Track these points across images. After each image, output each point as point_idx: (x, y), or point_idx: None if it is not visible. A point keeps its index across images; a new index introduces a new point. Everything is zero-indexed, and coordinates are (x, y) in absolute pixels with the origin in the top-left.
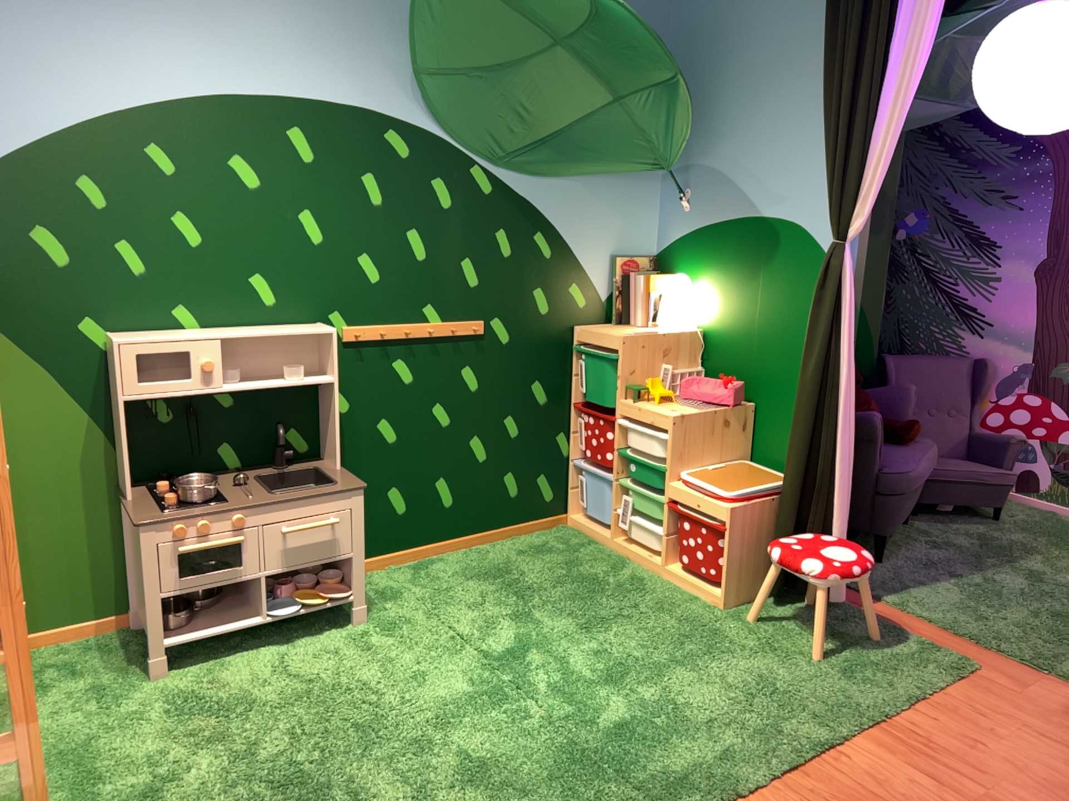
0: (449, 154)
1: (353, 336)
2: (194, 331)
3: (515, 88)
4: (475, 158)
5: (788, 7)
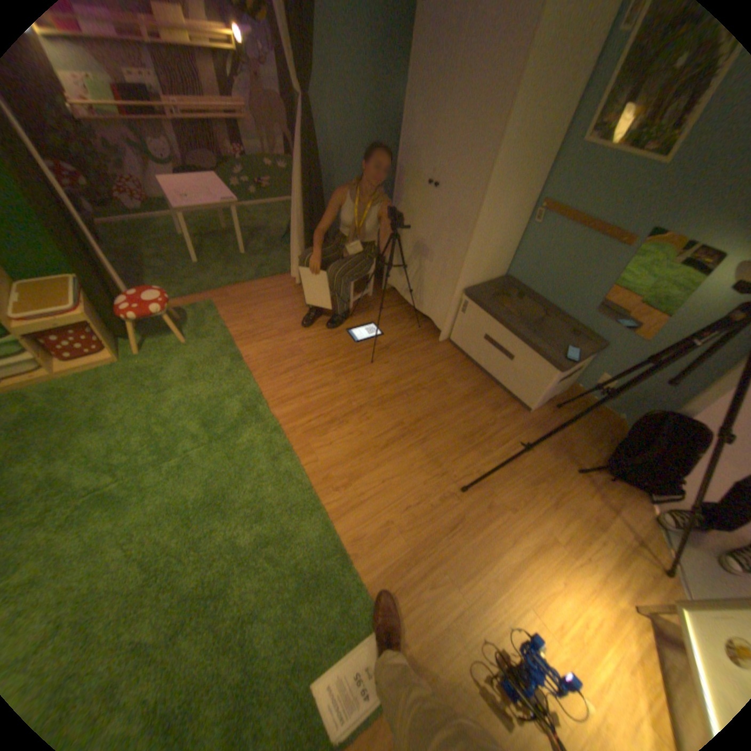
0: None
1: None
2: None
3: None
4: None
5: None
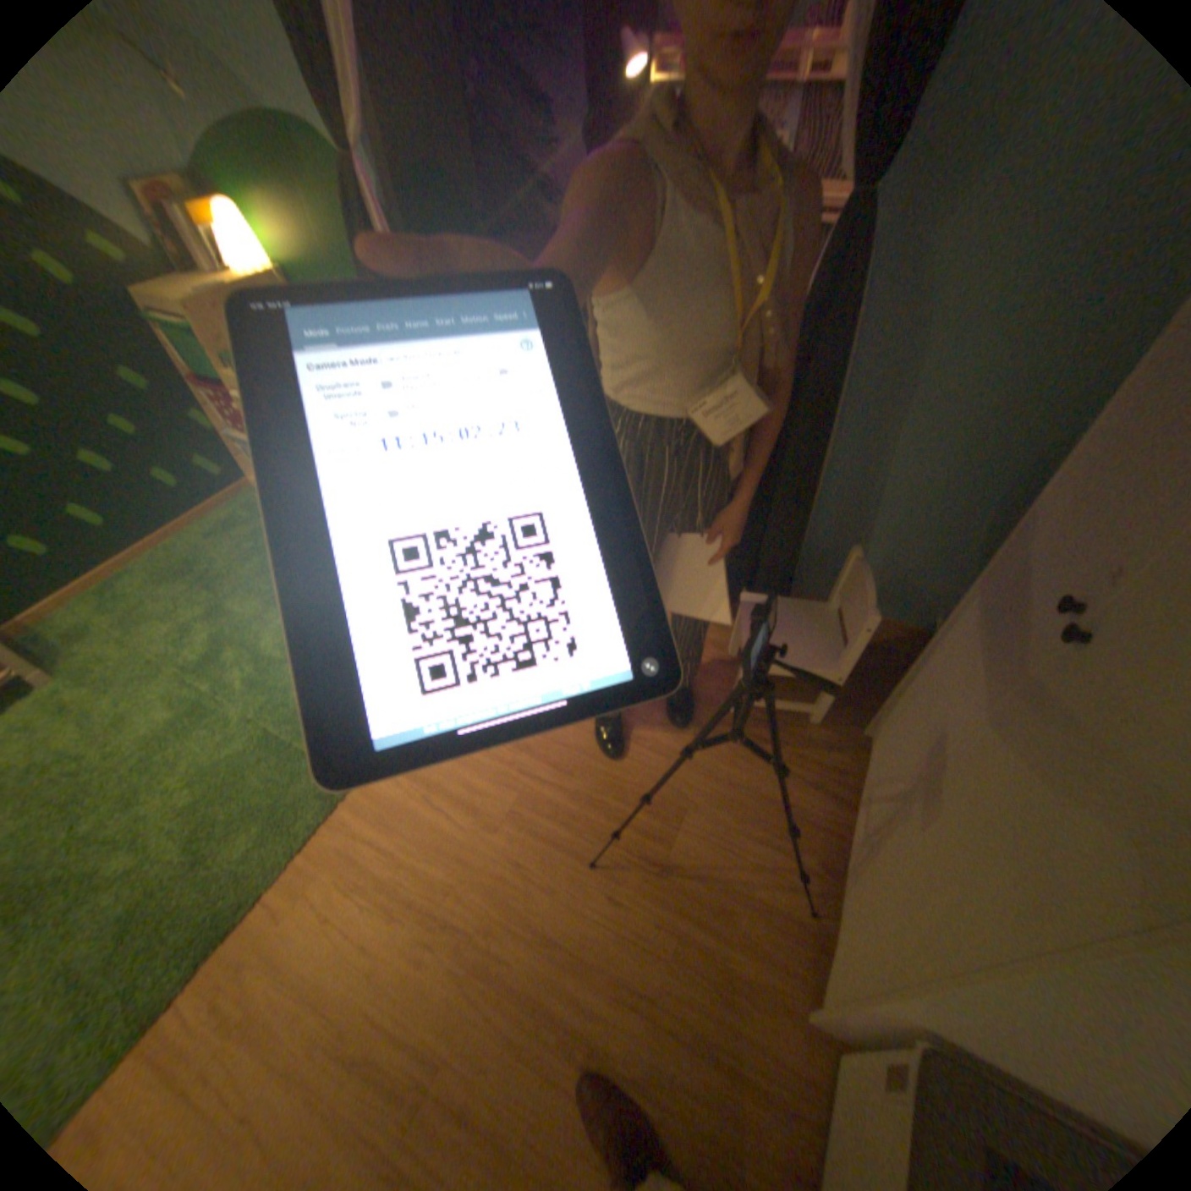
0: None
1: None
2: None
3: None
4: None
5: None
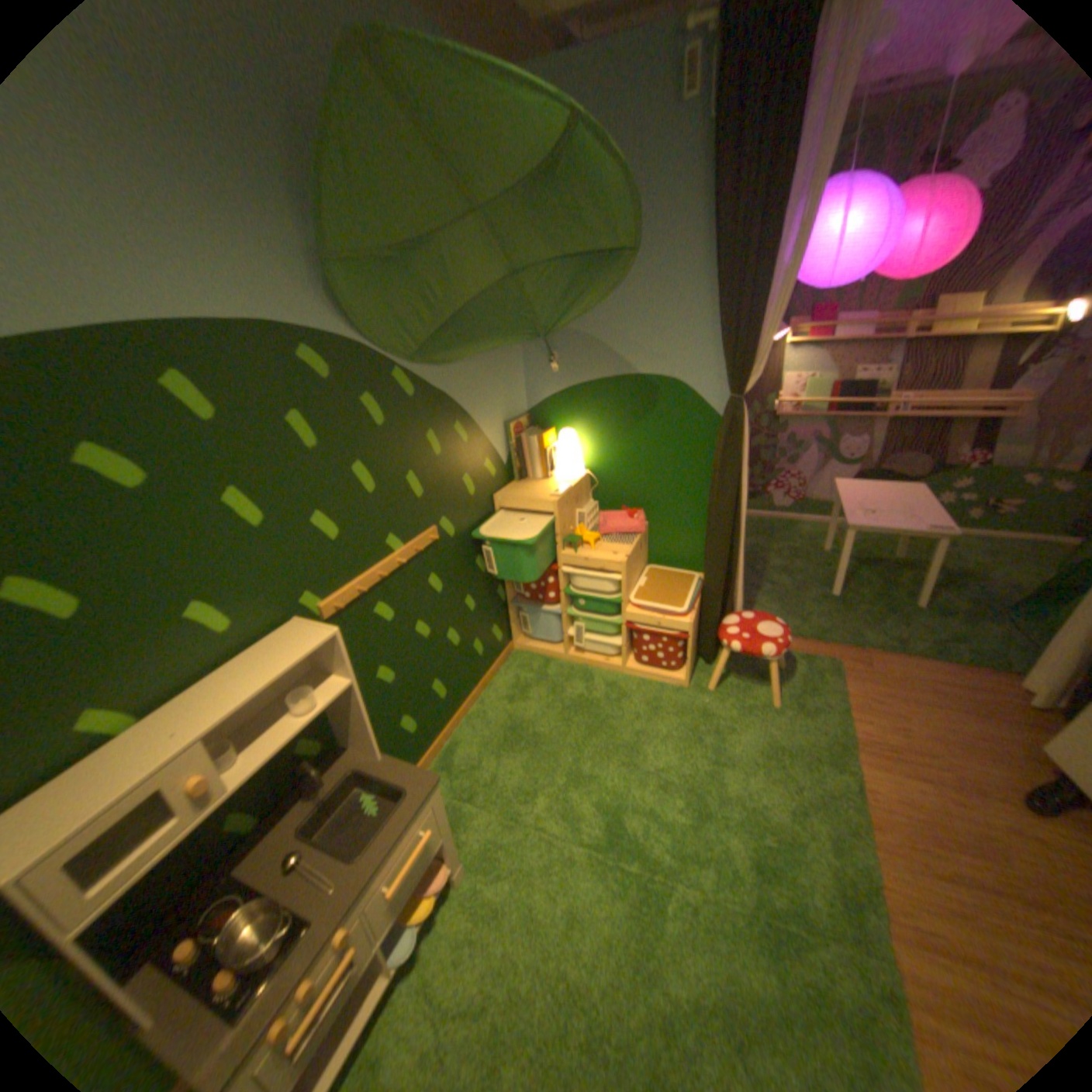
0: (369, 361)
1: (333, 609)
2: (133, 736)
3: (425, 271)
4: (393, 360)
5: (649, 171)
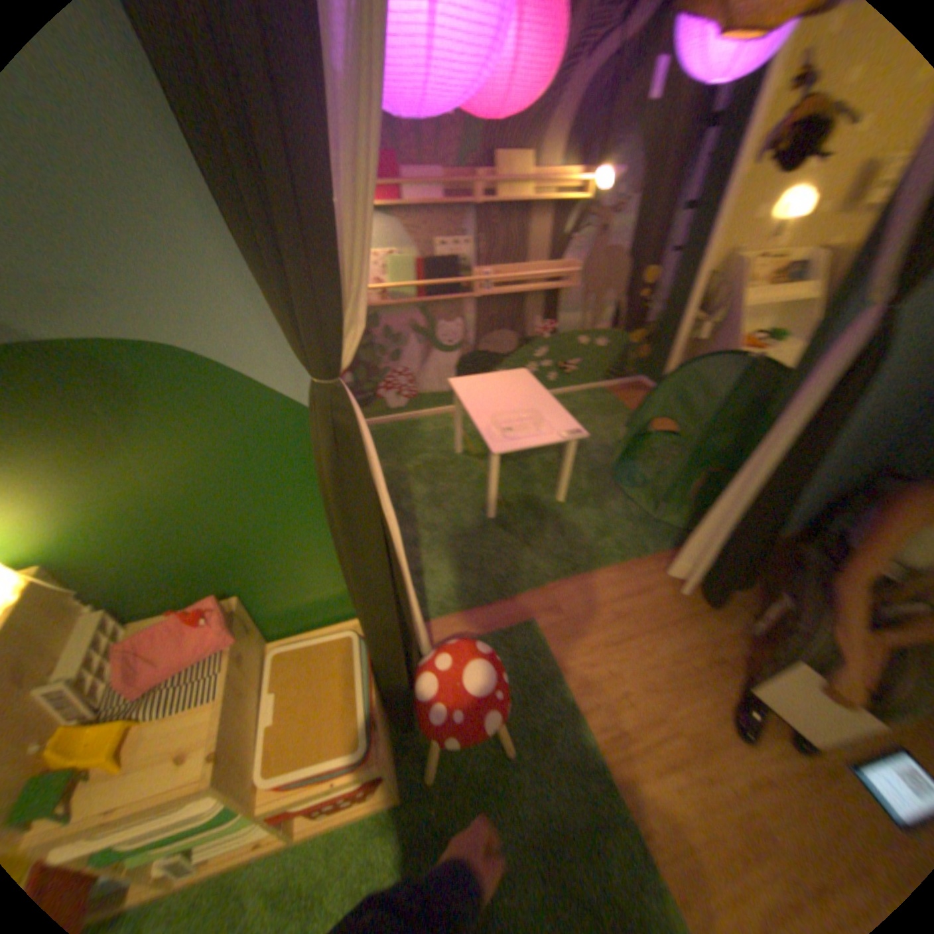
0: None
1: None
2: None
3: None
4: None
5: None
